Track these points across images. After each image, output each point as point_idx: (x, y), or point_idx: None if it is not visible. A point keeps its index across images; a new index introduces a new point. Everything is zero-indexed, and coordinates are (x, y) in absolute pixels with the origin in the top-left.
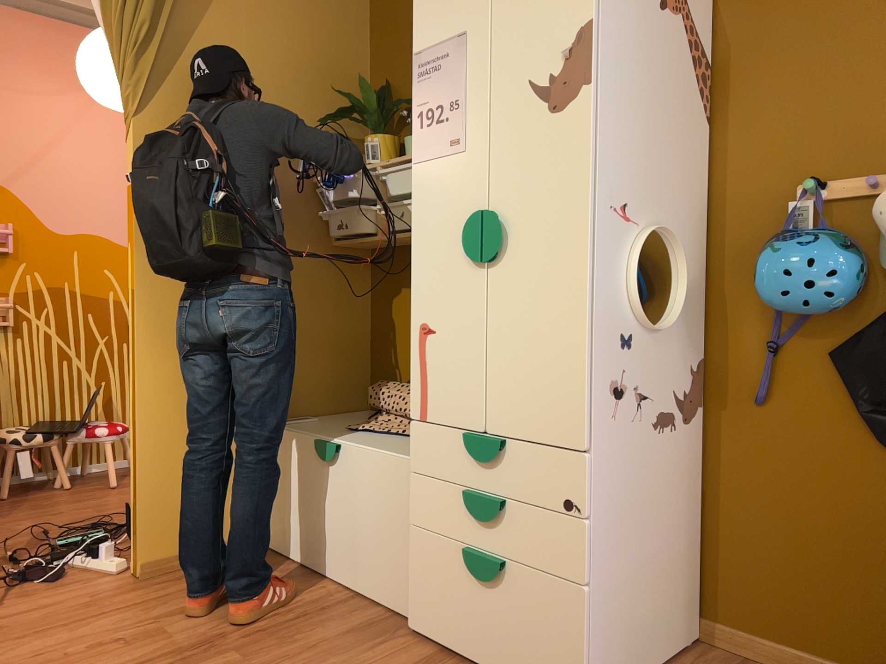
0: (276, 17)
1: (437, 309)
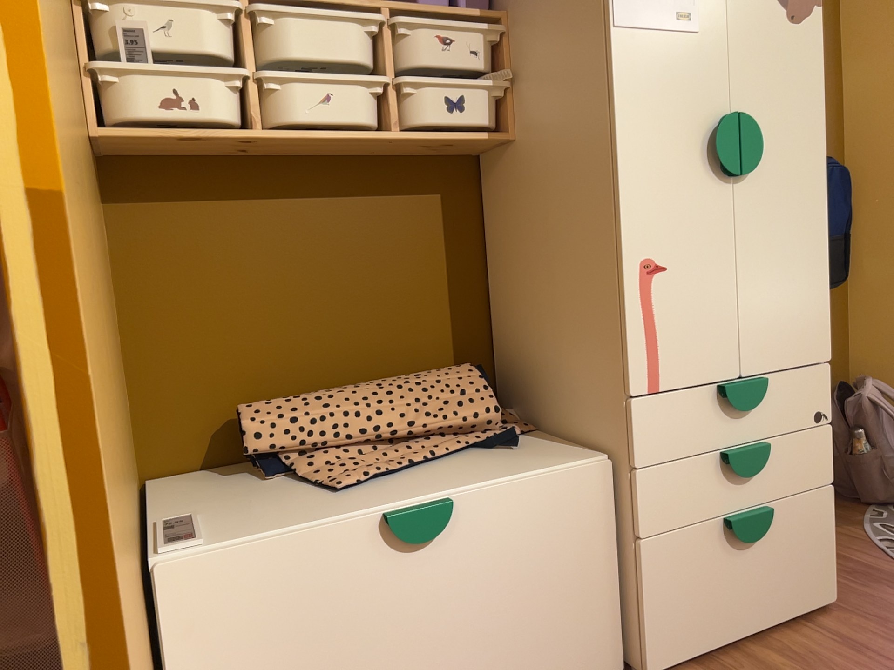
0: None
1: (669, 238)
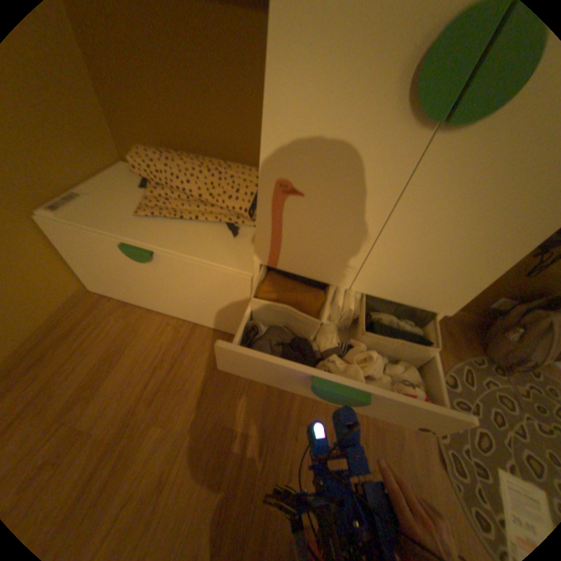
0: None
1: (313, 166)
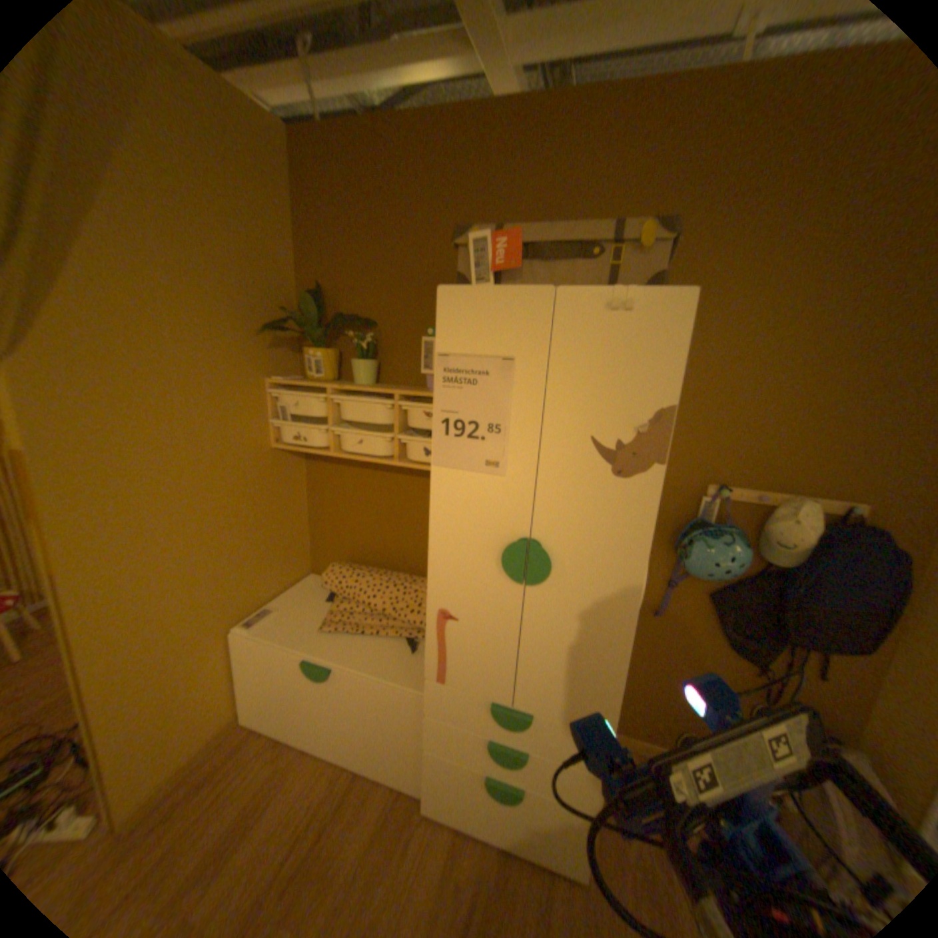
0: (194, 206)
1: (462, 603)
